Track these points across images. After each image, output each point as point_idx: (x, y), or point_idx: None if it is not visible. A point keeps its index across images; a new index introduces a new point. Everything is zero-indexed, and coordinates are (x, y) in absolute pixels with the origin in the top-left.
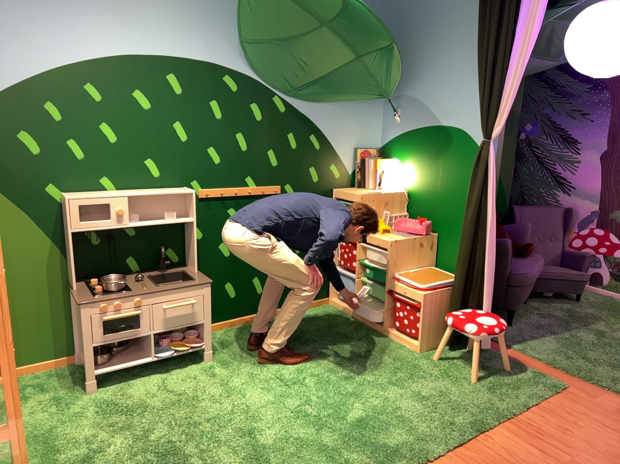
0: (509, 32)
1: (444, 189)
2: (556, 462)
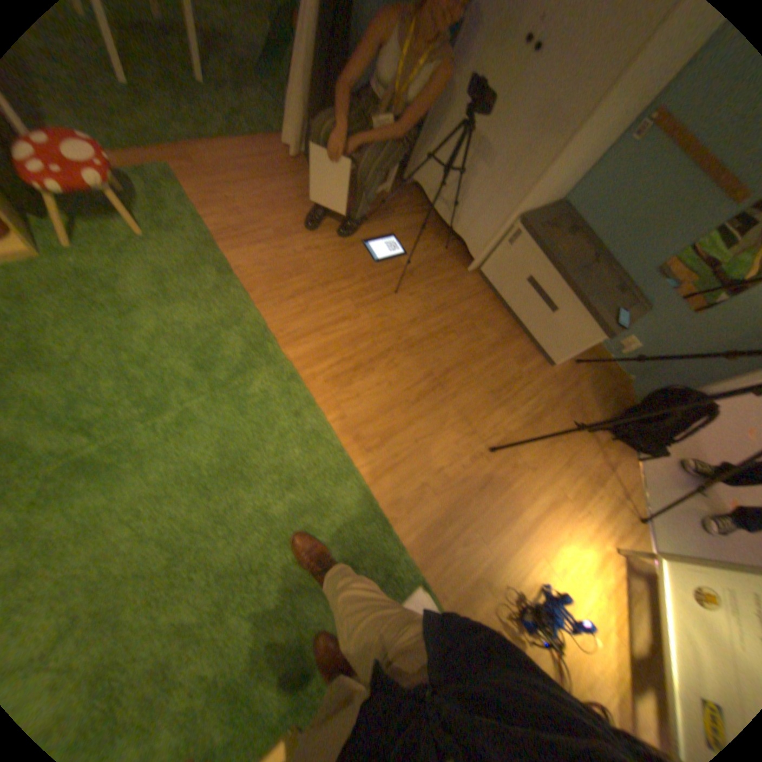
0: None
1: None
2: (273, 243)
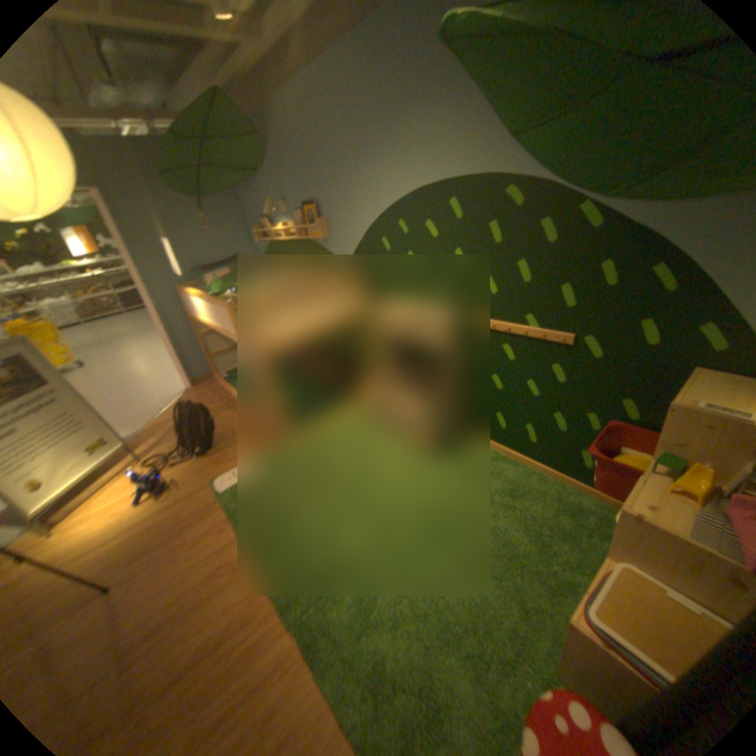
0: None
1: None
2: None
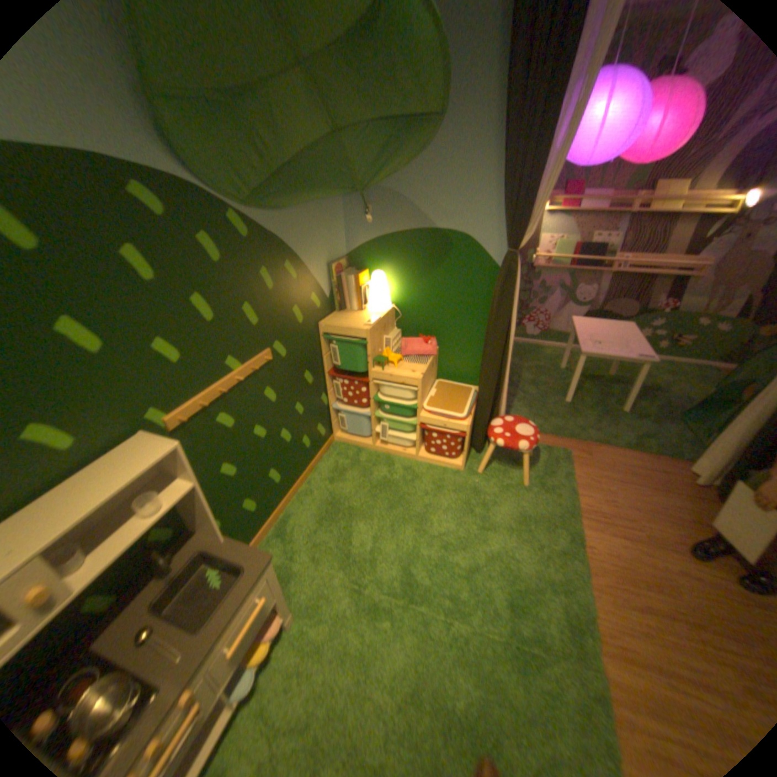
0: (559, 107)
1: (442, 302)
2: (642, 546)
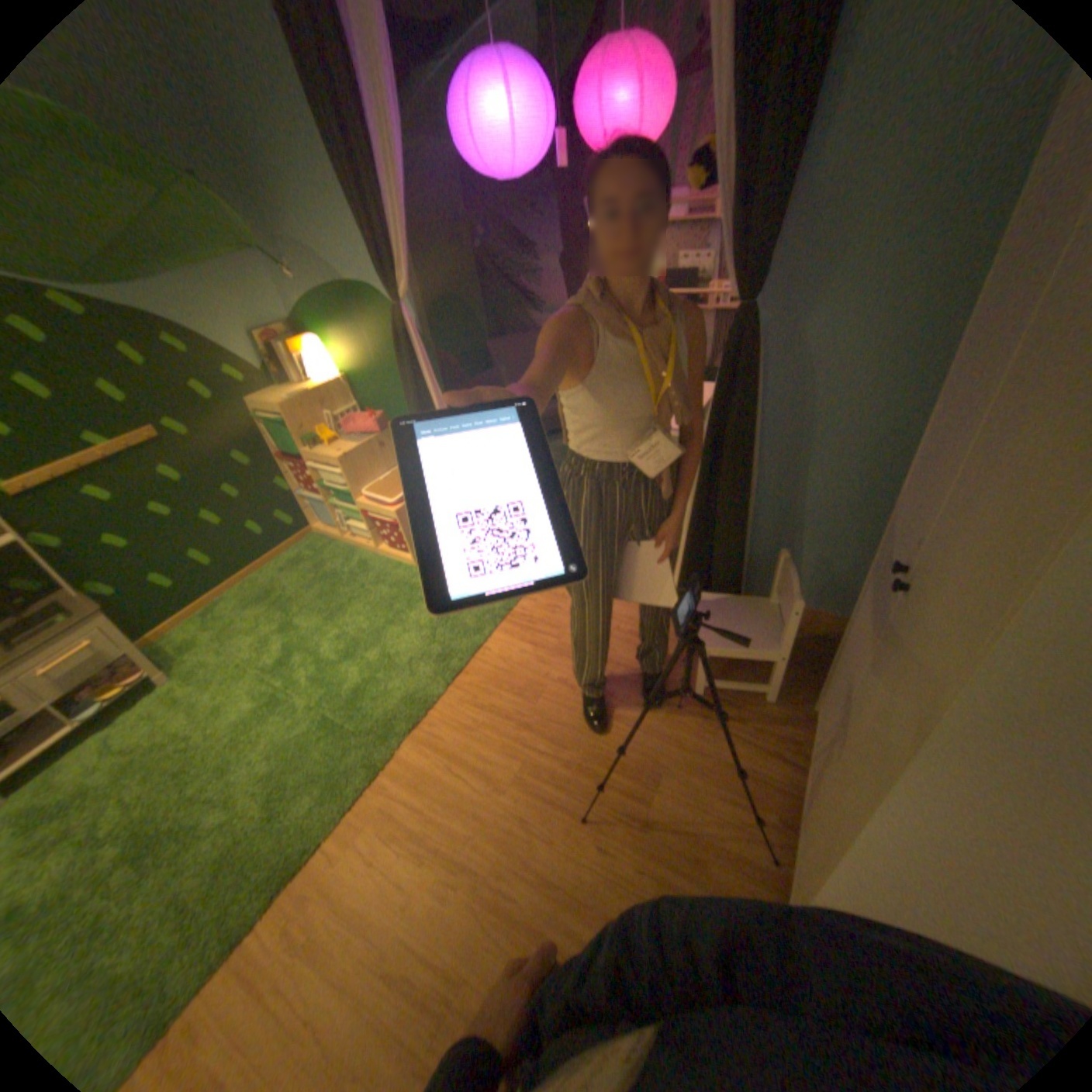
0: (358, 130)
1: (381, 369)
2: (543, 653)
